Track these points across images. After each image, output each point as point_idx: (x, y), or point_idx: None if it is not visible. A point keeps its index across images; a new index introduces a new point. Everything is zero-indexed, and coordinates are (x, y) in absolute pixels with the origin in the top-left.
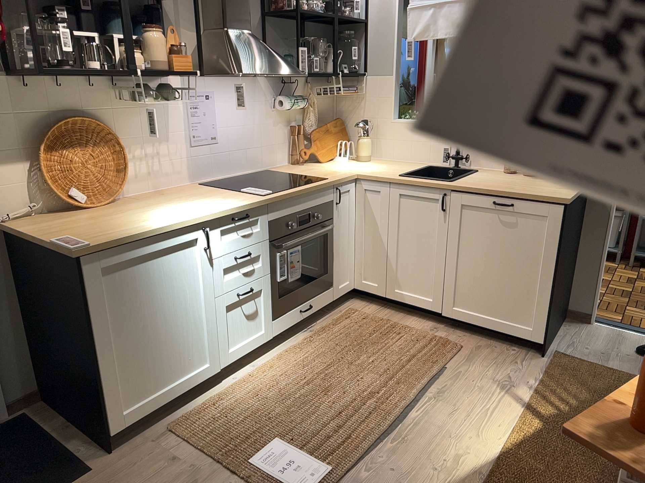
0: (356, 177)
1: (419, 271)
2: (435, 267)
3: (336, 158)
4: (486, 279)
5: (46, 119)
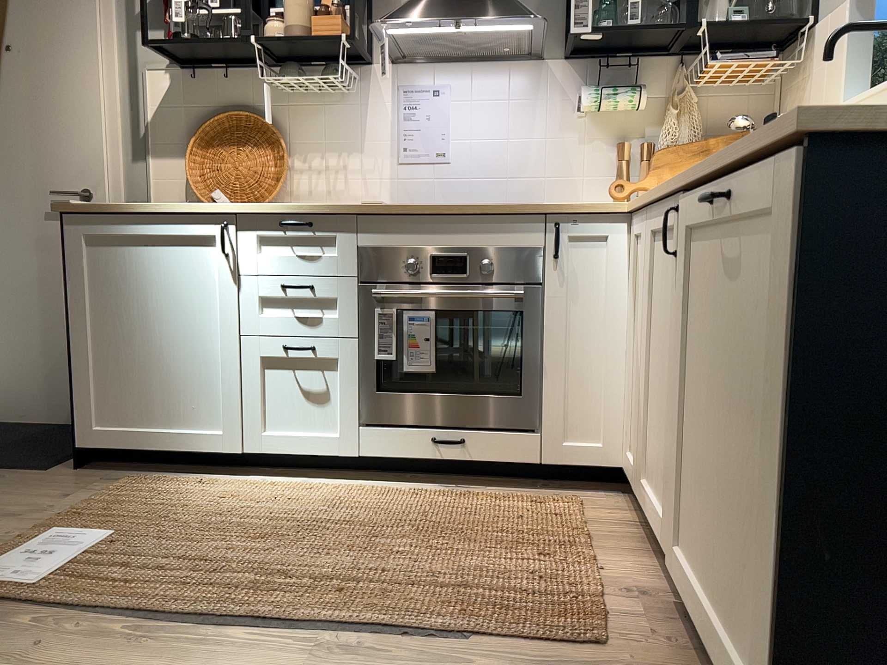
0: (623, 211)
1: (665, 433)
2: (674, 423)
3: None
4: (717, 468)
5: (212, 114)
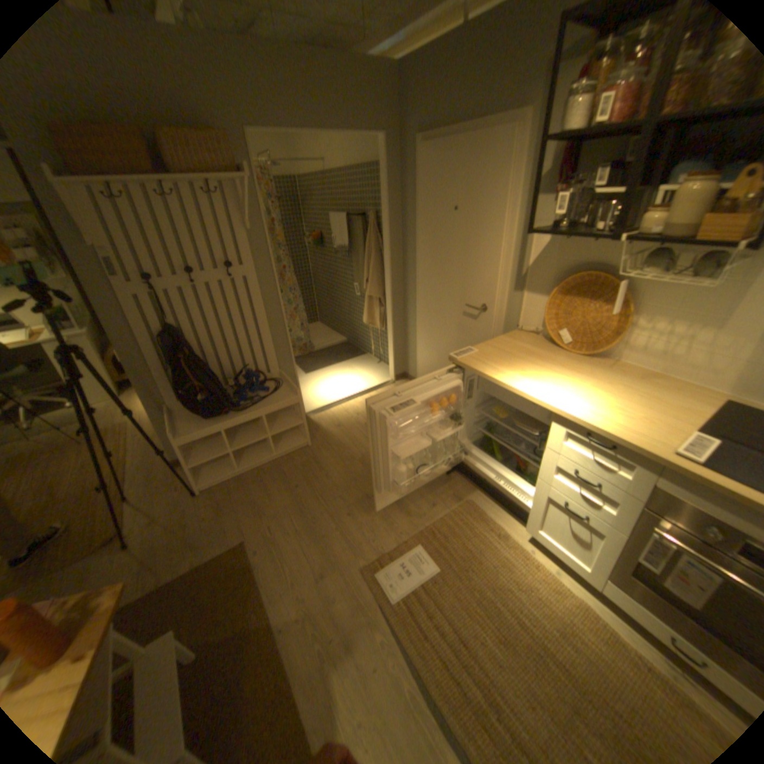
0: None
1: None
2: None
3: None
4: None
5: (578, 267)
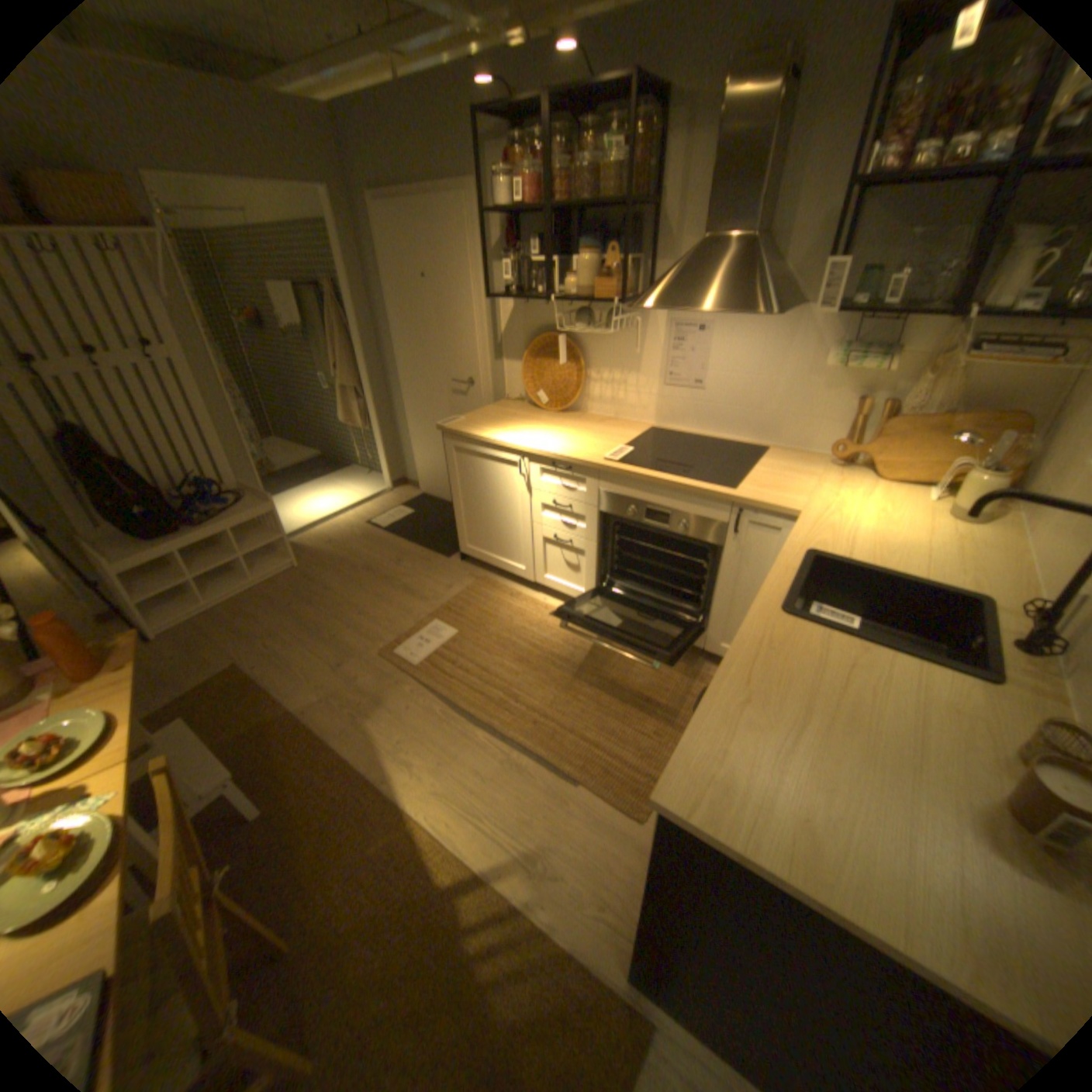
0: (794, 516)
1: None
2: None
3: (929, 487)
4: None
5: (539, 331)
